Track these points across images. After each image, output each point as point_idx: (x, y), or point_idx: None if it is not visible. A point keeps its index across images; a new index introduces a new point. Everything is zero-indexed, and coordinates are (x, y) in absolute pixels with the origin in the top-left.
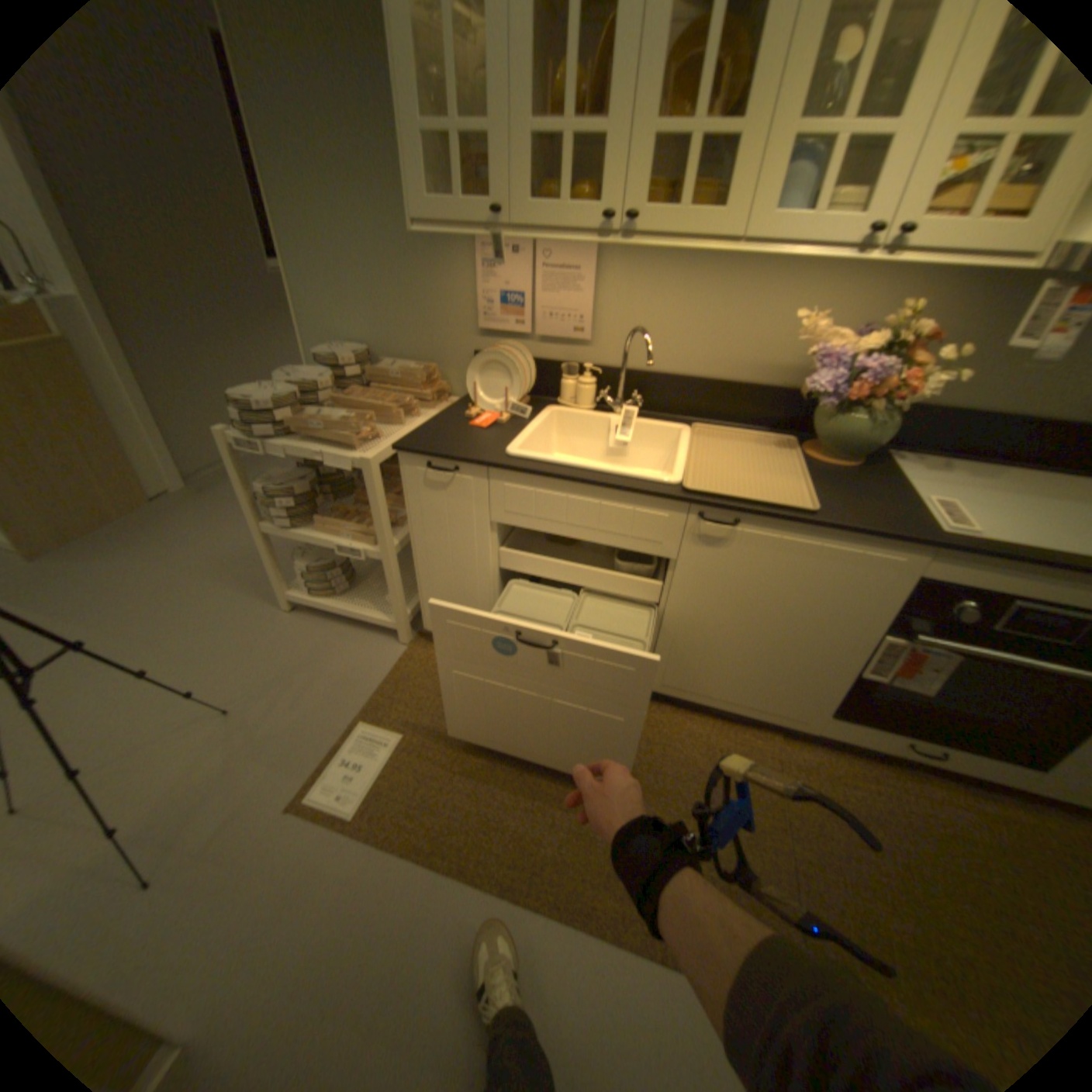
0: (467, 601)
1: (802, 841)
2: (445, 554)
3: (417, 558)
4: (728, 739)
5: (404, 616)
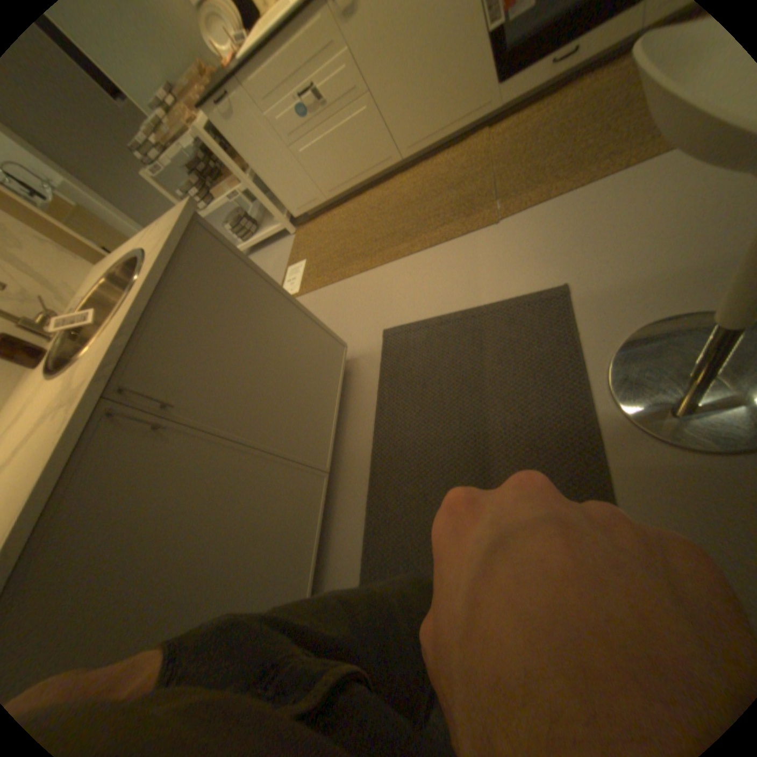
0: (294, 179)
1: (498, 161)
2: (264, 156)
3: (257, 172)
4: (457, 150)
5: (280, 215)
